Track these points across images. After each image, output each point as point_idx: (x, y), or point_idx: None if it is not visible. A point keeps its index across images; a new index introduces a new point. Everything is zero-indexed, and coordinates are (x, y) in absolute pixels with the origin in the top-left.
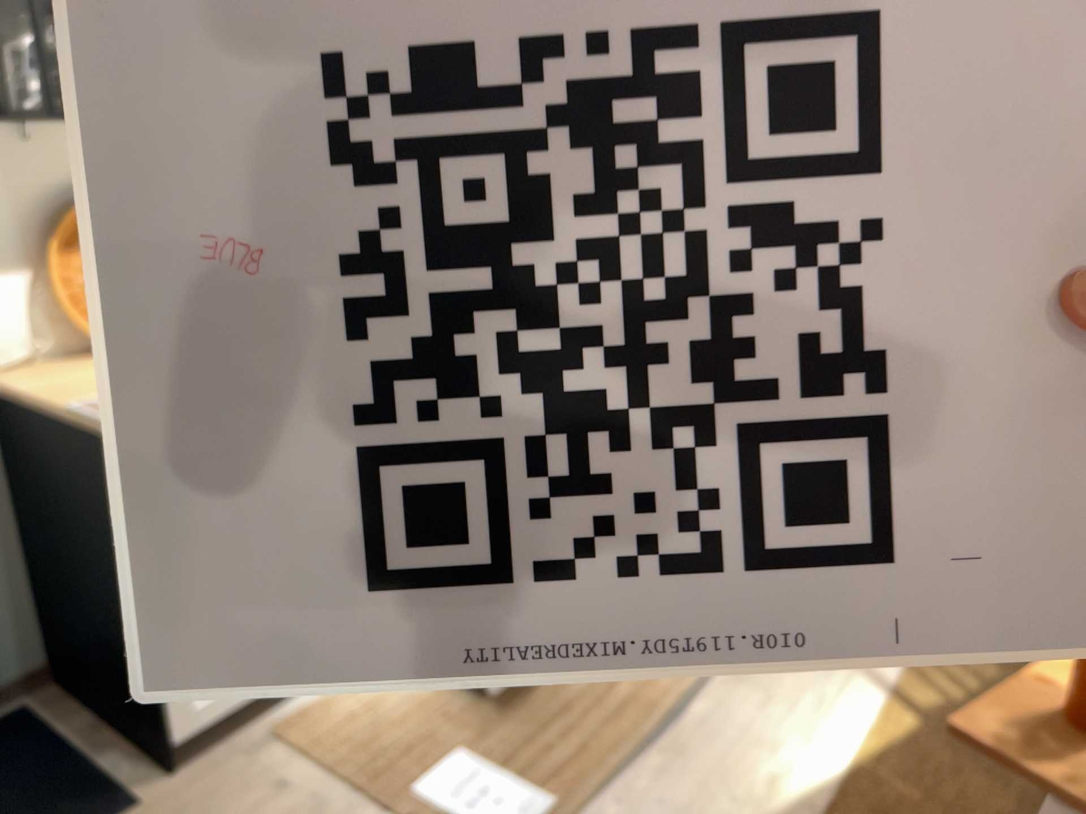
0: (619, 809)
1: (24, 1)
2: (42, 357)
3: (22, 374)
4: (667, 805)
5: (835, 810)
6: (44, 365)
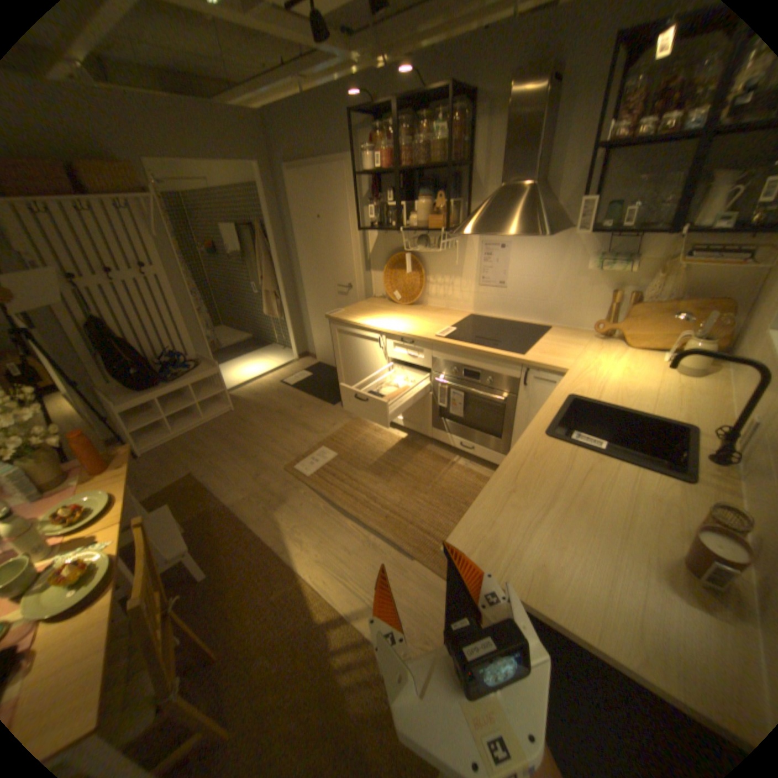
0: (303, 493)
1: (392, 189)
2: (386, 298)
3: (373, 300)
4: (300, 506)
5: (279, 559)
6: (381, 300)
